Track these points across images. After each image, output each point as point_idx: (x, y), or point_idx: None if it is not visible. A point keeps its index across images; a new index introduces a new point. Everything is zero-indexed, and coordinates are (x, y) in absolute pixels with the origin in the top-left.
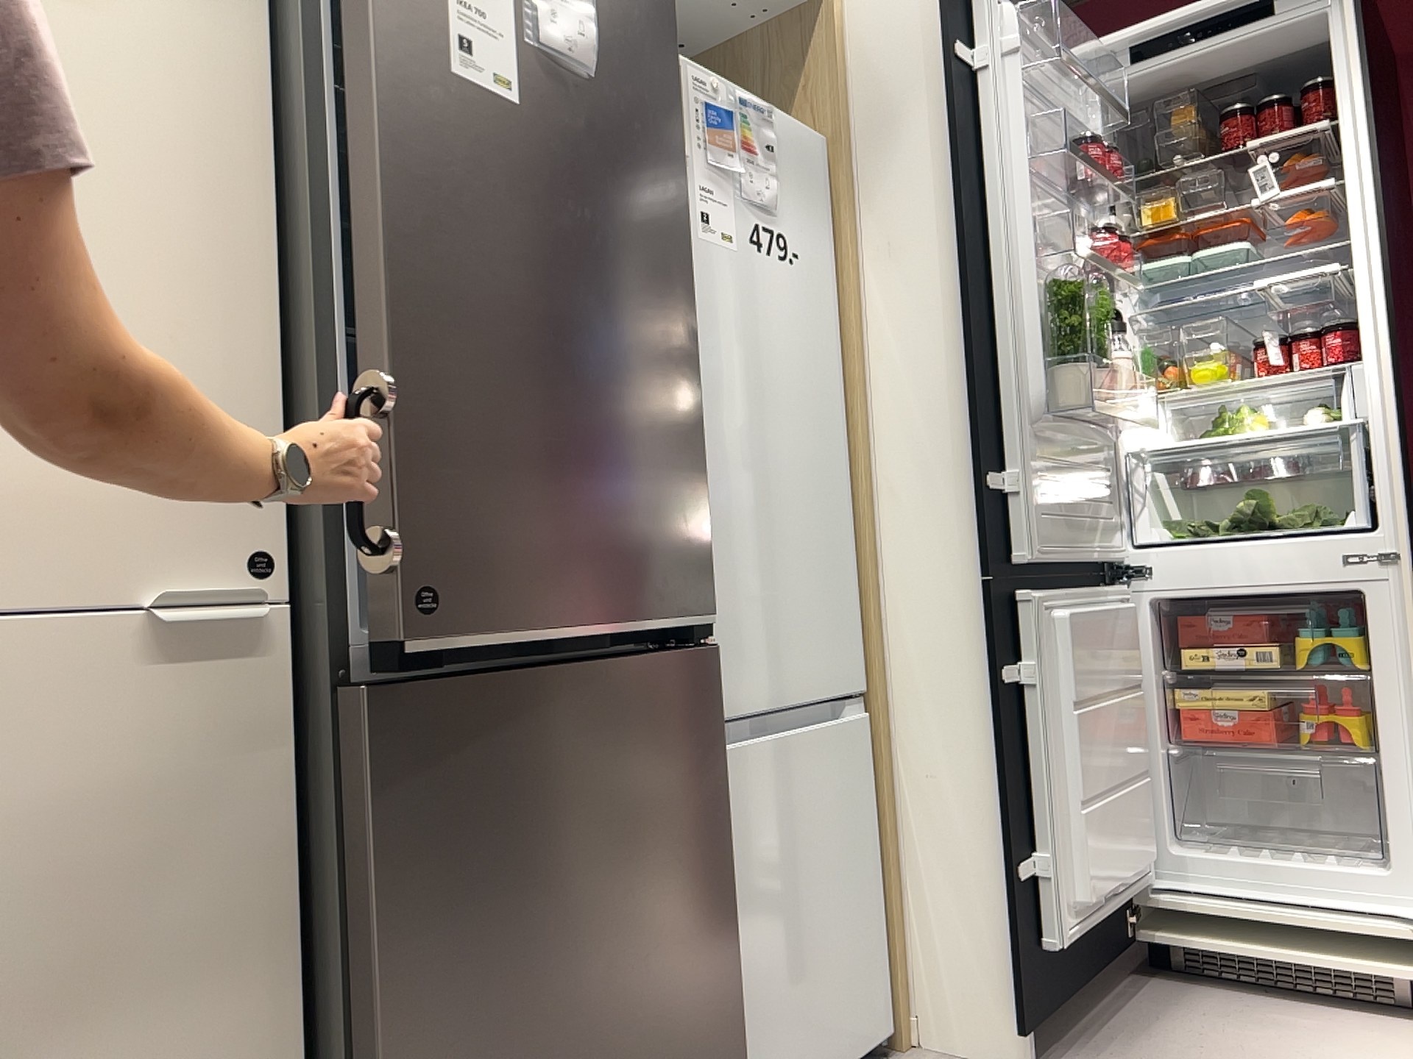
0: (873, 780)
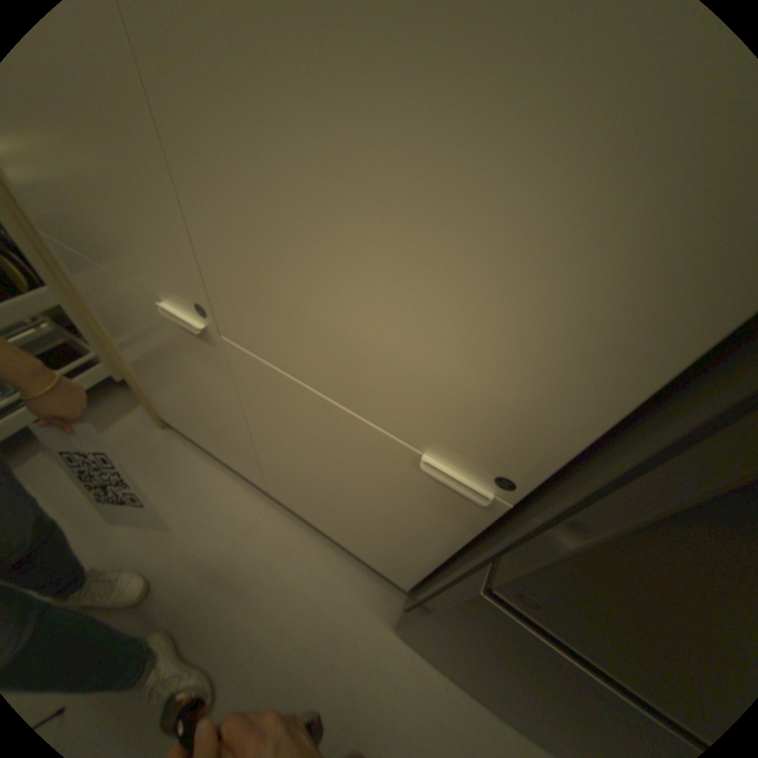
0: None
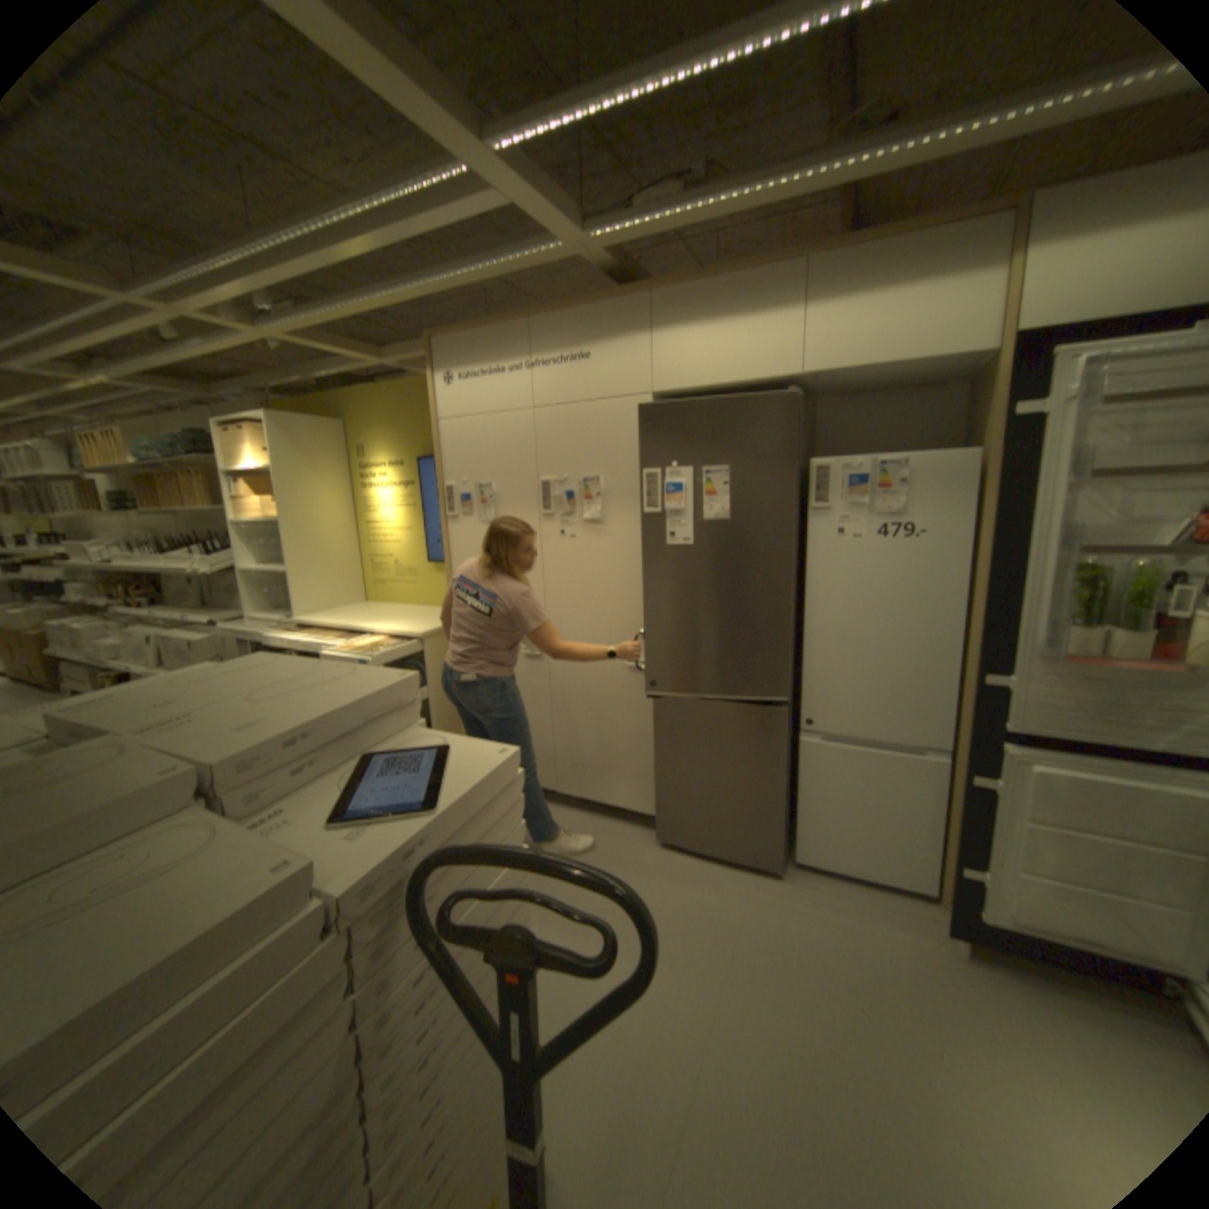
0: (954, 793)
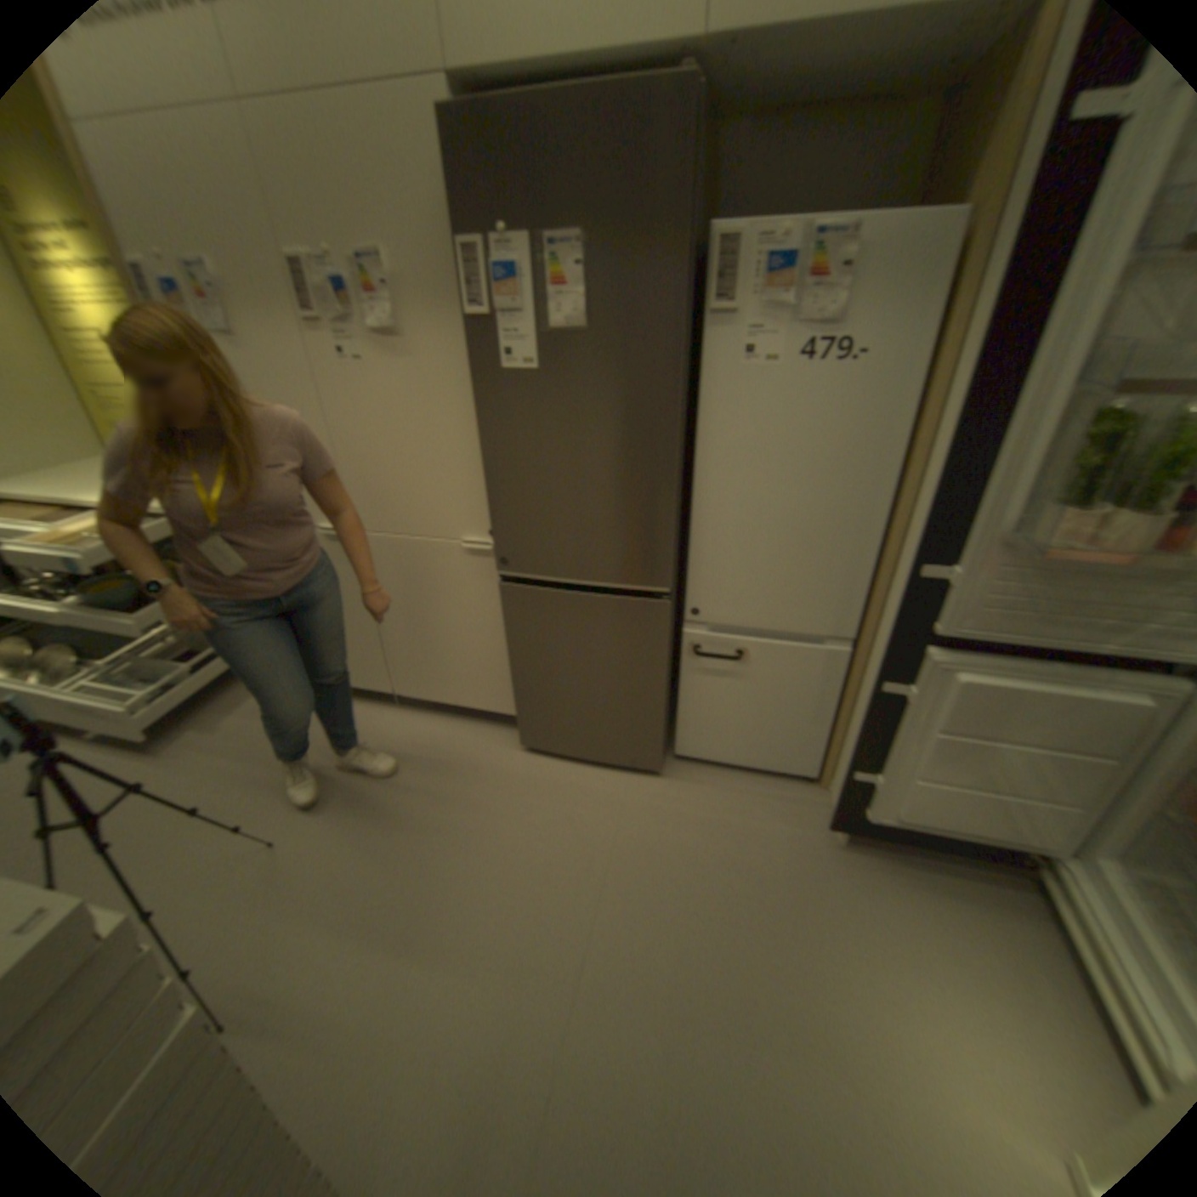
0: (847, 679)
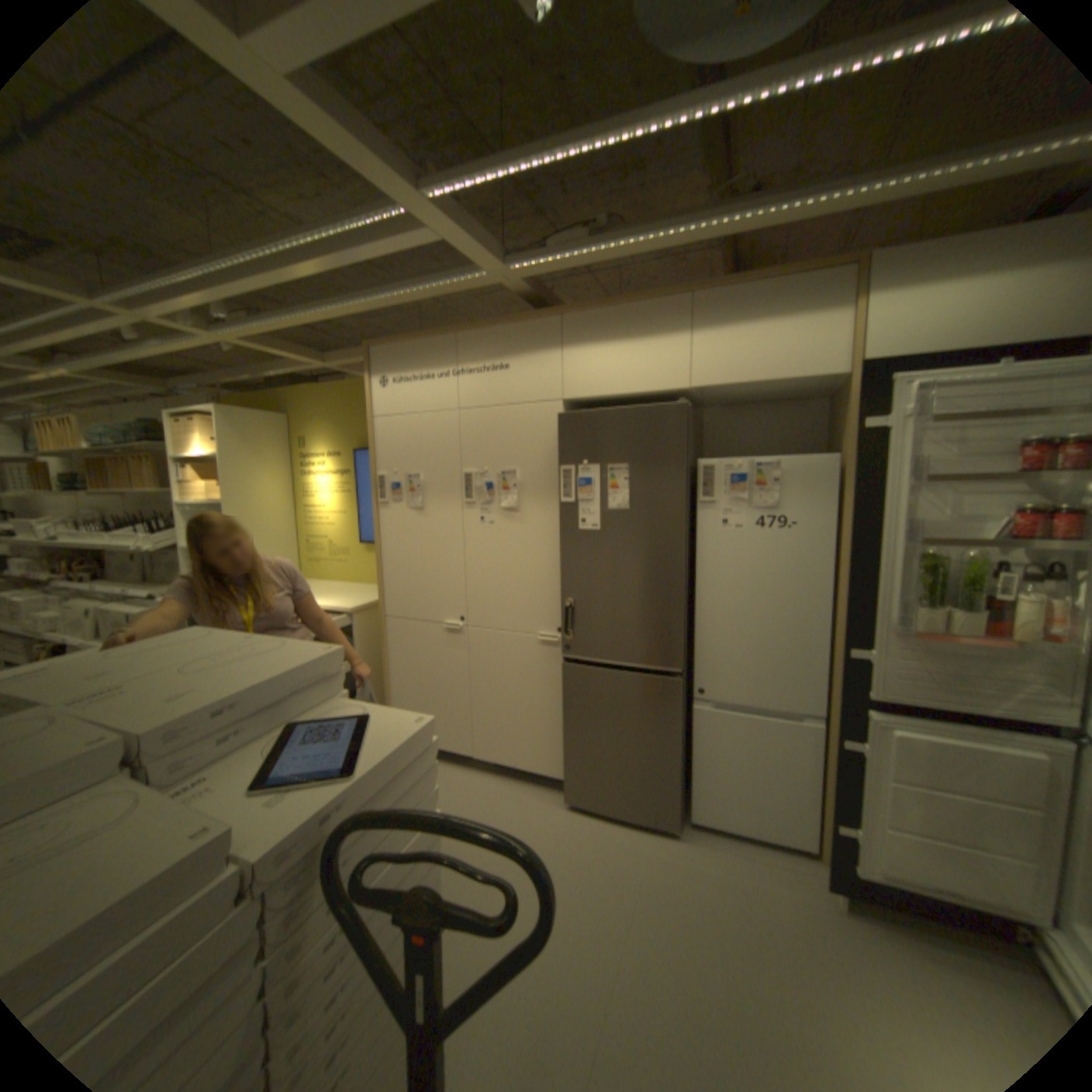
0: (828, 756)
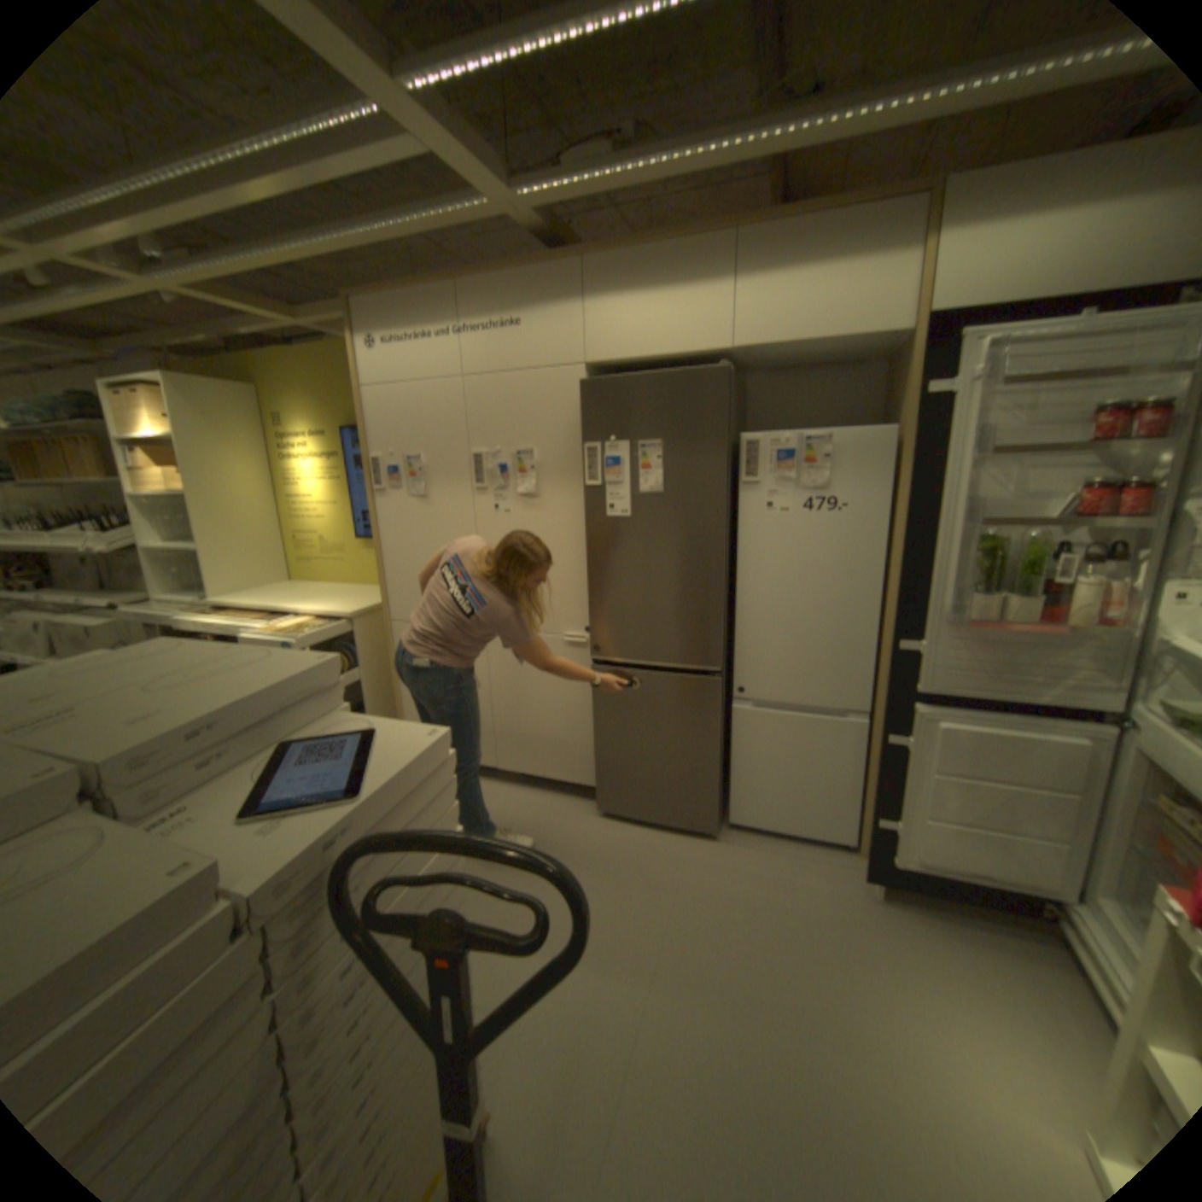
0: (871, 750)
